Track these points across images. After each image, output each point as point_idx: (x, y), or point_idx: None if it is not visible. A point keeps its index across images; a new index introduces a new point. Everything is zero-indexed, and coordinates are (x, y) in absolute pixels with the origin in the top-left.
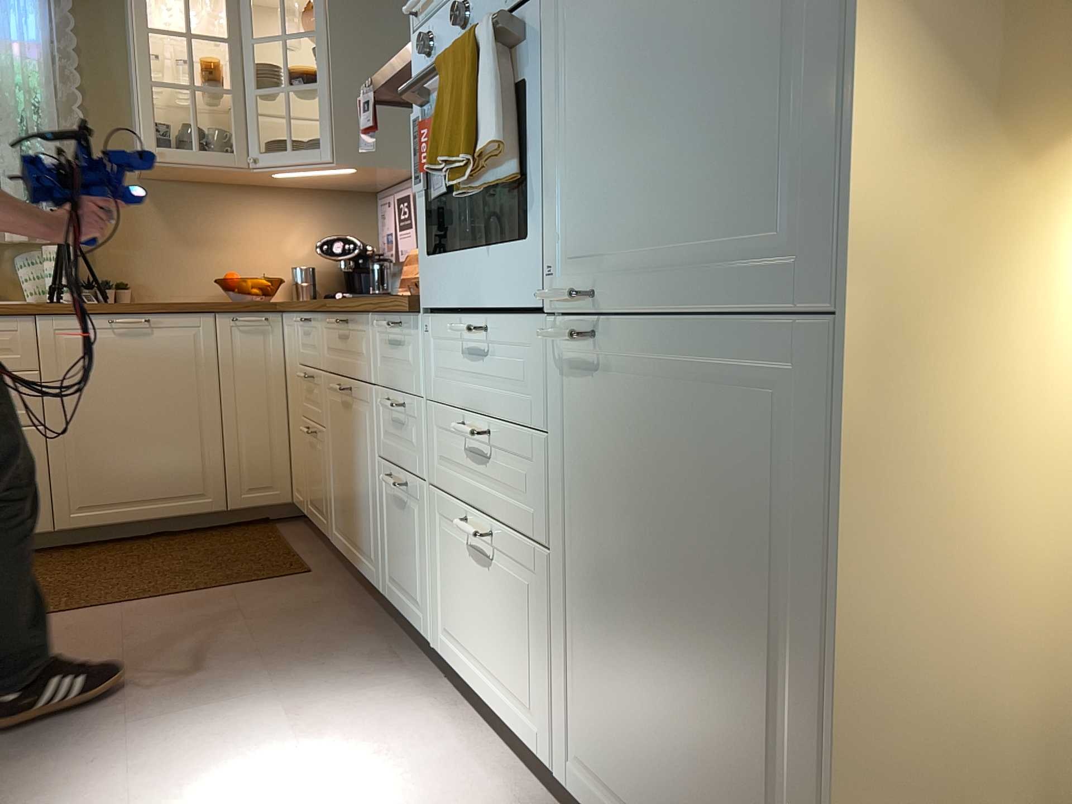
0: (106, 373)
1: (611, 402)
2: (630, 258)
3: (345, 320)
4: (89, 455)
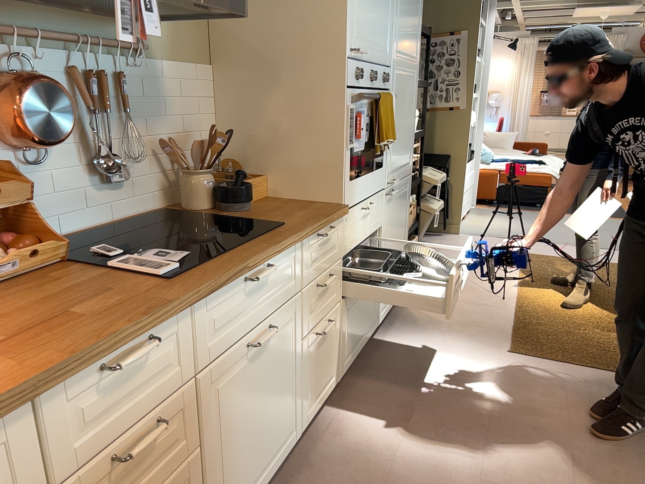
0: None
1: (392, 205)
2: (396, 169)
3: (262, 267)
4: None
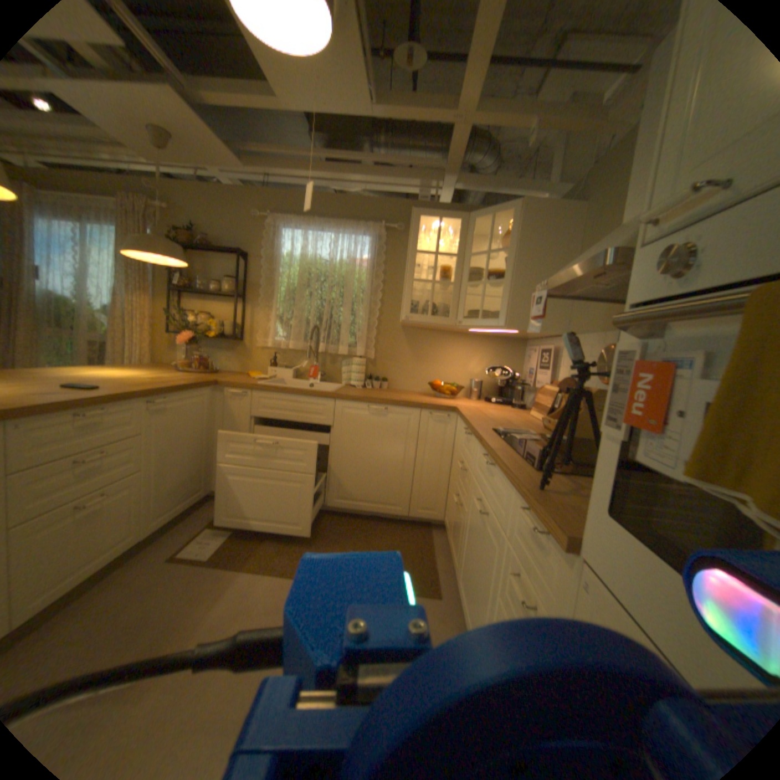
0: (362, 432)
1: None
2: None
3: (493, 462)
4: (347, 472)
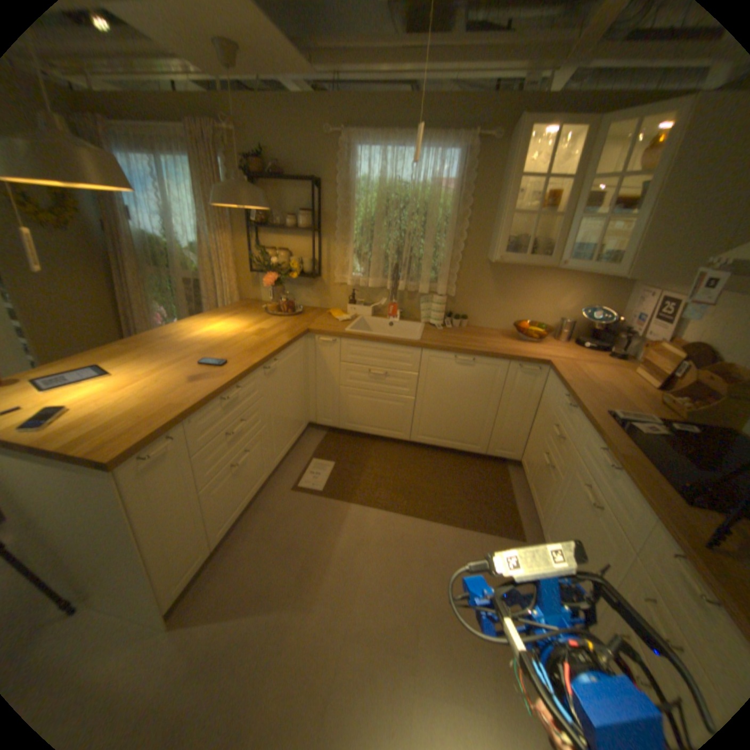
0: (447, 381)
1: None
2: None
3: (620, 465)
4: (430, 415)
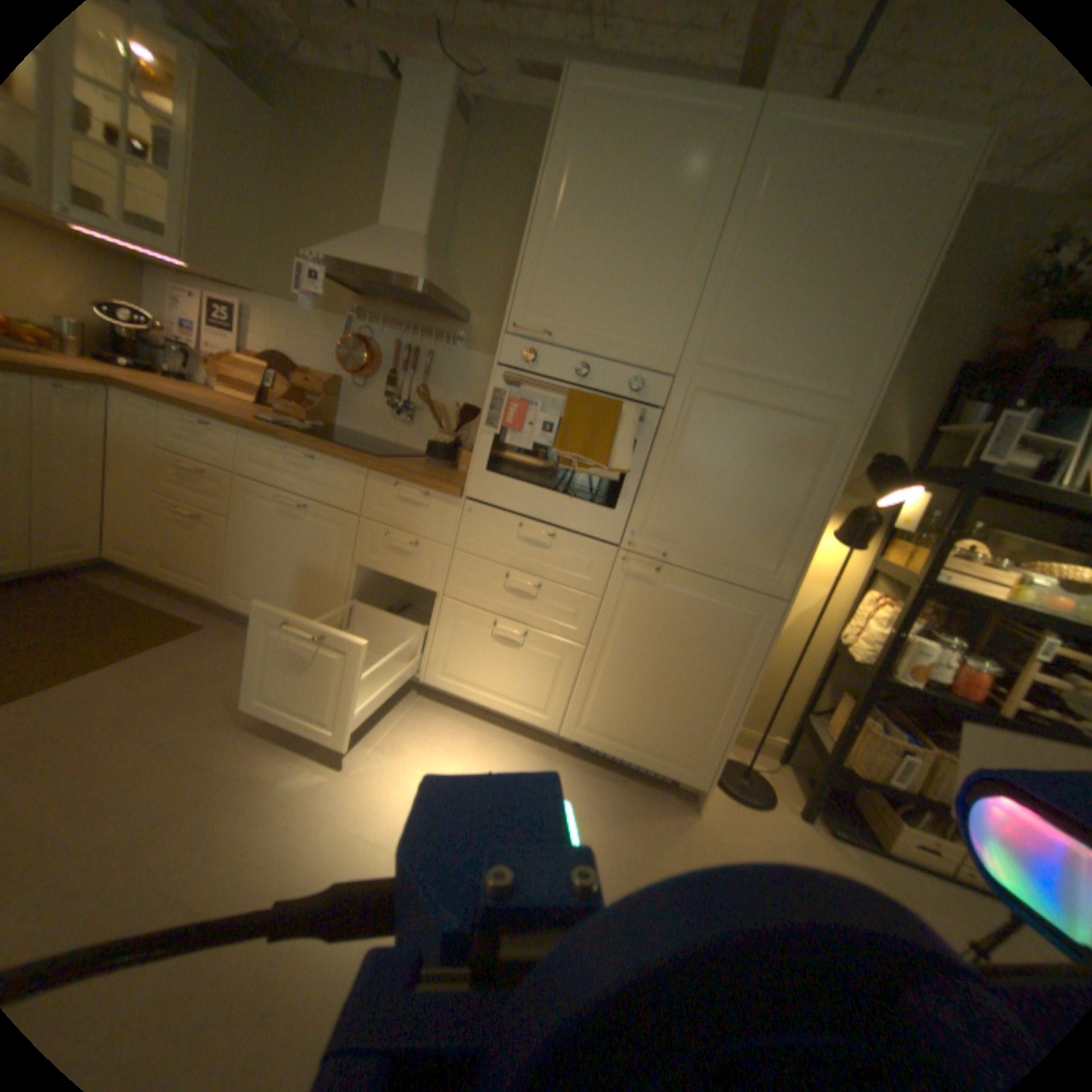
0: None
1: (653, 594)
2: (684, 546)
3: (305, 455)
4: None
